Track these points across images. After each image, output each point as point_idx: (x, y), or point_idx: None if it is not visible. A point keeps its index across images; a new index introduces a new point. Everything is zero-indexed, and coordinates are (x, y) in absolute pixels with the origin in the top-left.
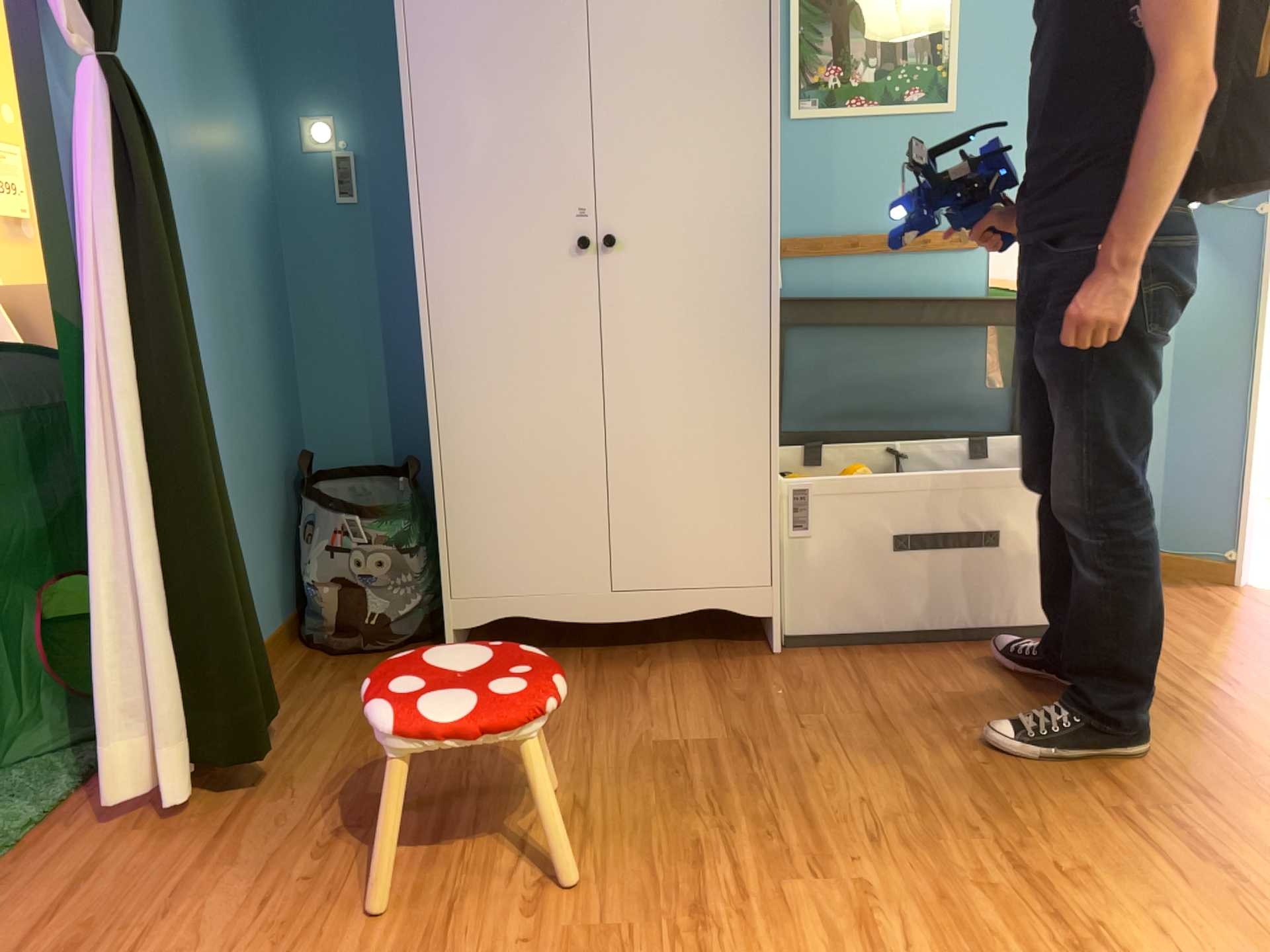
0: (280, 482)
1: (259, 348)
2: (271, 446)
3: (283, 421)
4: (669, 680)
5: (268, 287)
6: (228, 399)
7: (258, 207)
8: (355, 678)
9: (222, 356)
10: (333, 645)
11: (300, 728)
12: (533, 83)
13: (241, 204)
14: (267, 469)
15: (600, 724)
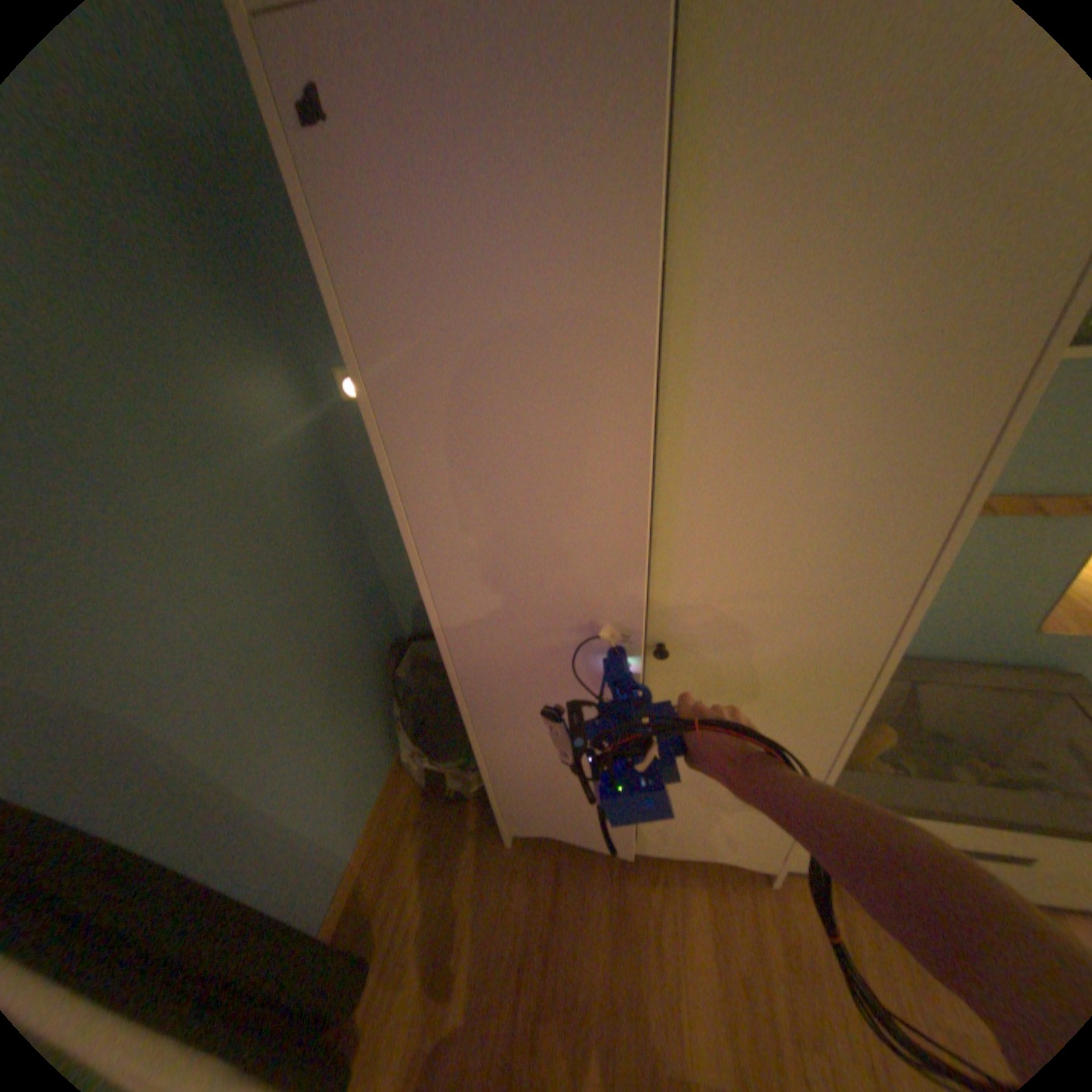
0: (374, 678)
1: (330, 608)
2: (359, 666)
3: (370, 631)
4: (685, 919)
5: (330, 543)
6: (301, 694)
7: (302, 479)
8: (440, 852)
9: (284, 669)
10: (427, 795)
11: (395, 948)
12: (574, 474)
13: (276, 501)
14: (359, 686)
15: (628, 1010)
